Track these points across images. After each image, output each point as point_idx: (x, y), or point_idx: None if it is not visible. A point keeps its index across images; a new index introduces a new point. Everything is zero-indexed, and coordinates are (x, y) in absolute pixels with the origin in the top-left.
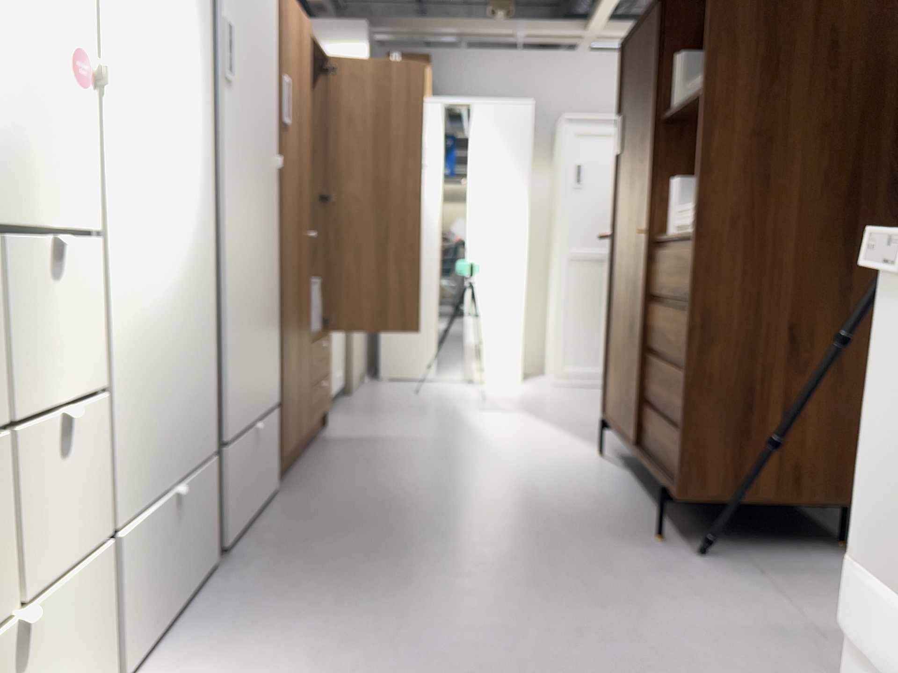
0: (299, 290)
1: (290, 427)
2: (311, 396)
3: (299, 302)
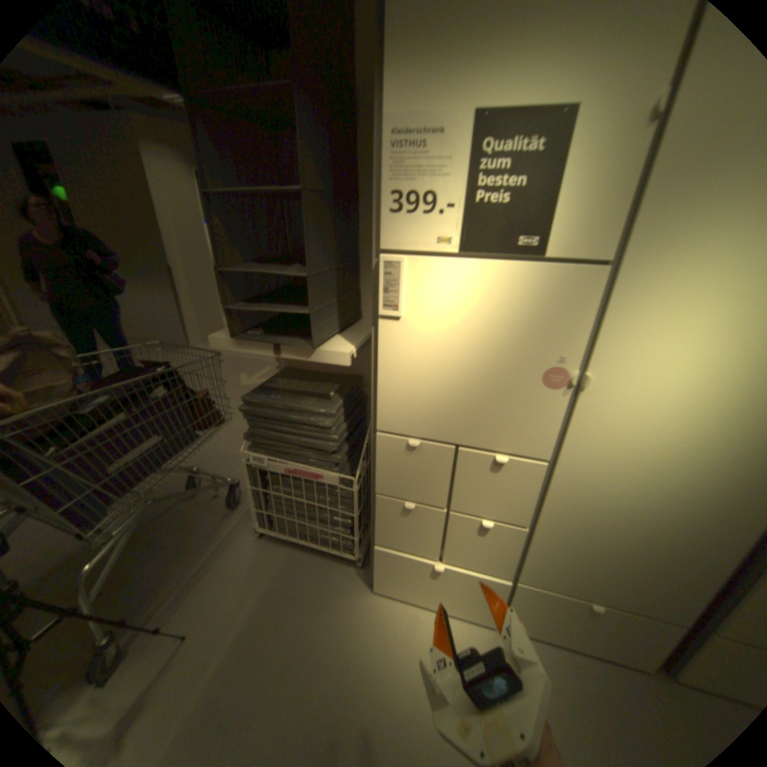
0: None
1: None
2: None
3: None
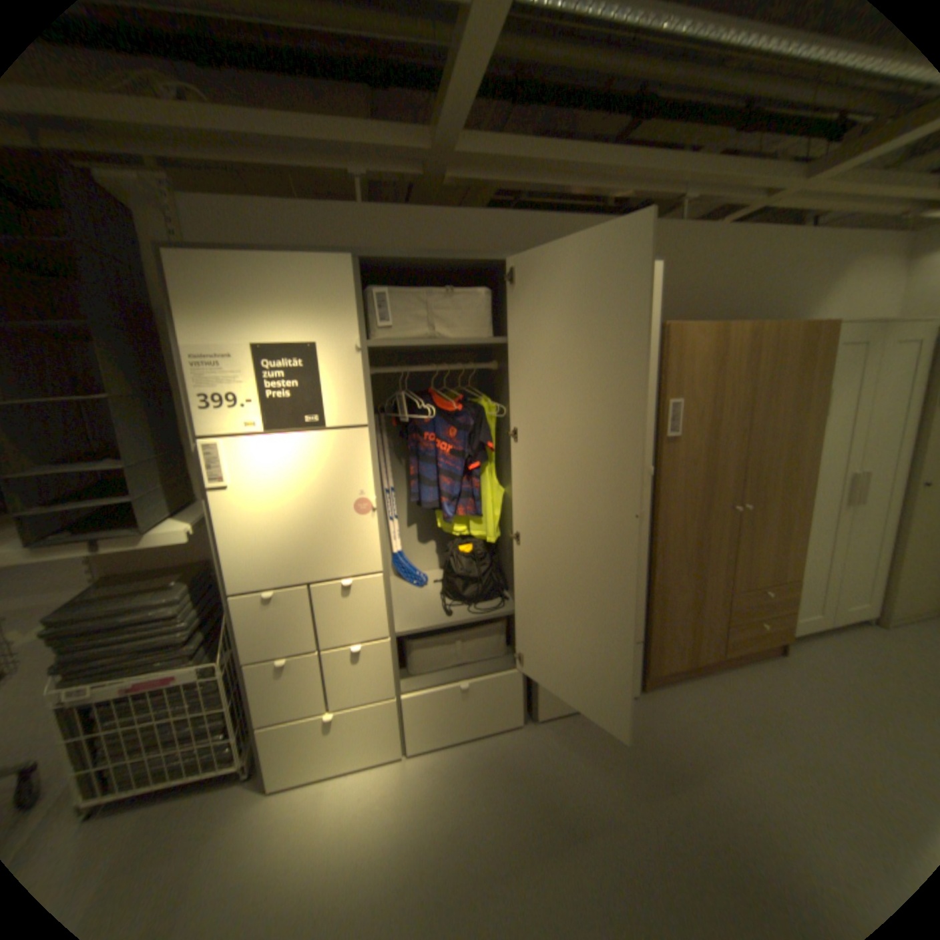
0: (705, 557)
1: (673, 657)
2: (733, 636)
3: (704, 566)
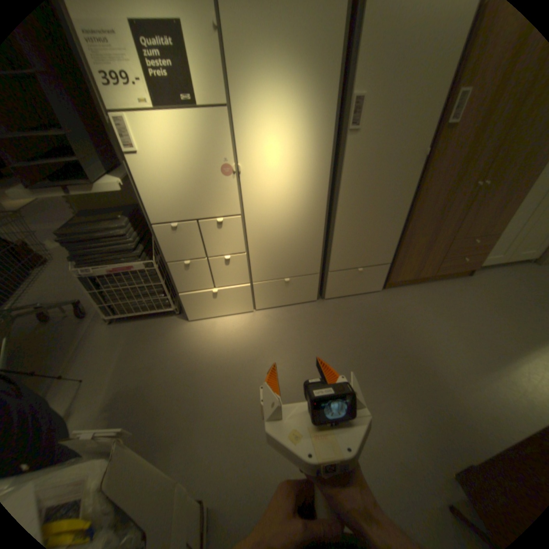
0: (444, 215)
1: (406, 272)
2: (445, 263)
3: (442, 221)
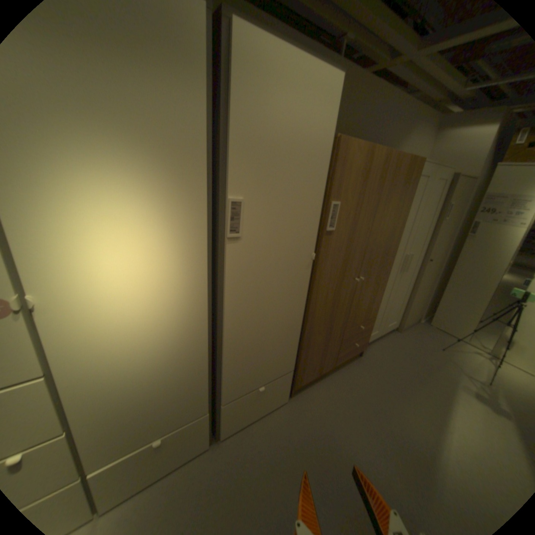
0: (334, 311)
1: (309, 374)
2: (340, 353)
3: (333, 317)
